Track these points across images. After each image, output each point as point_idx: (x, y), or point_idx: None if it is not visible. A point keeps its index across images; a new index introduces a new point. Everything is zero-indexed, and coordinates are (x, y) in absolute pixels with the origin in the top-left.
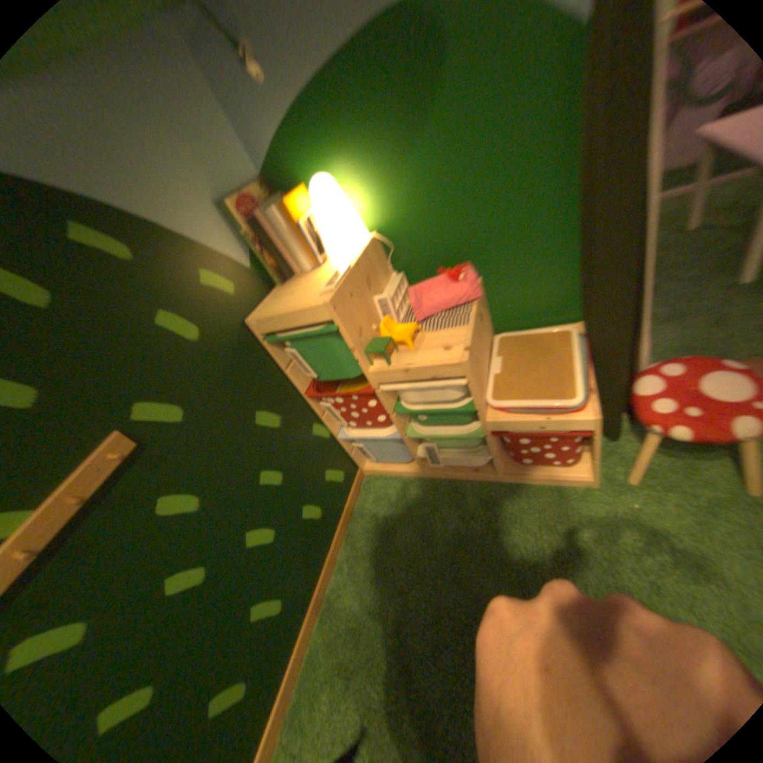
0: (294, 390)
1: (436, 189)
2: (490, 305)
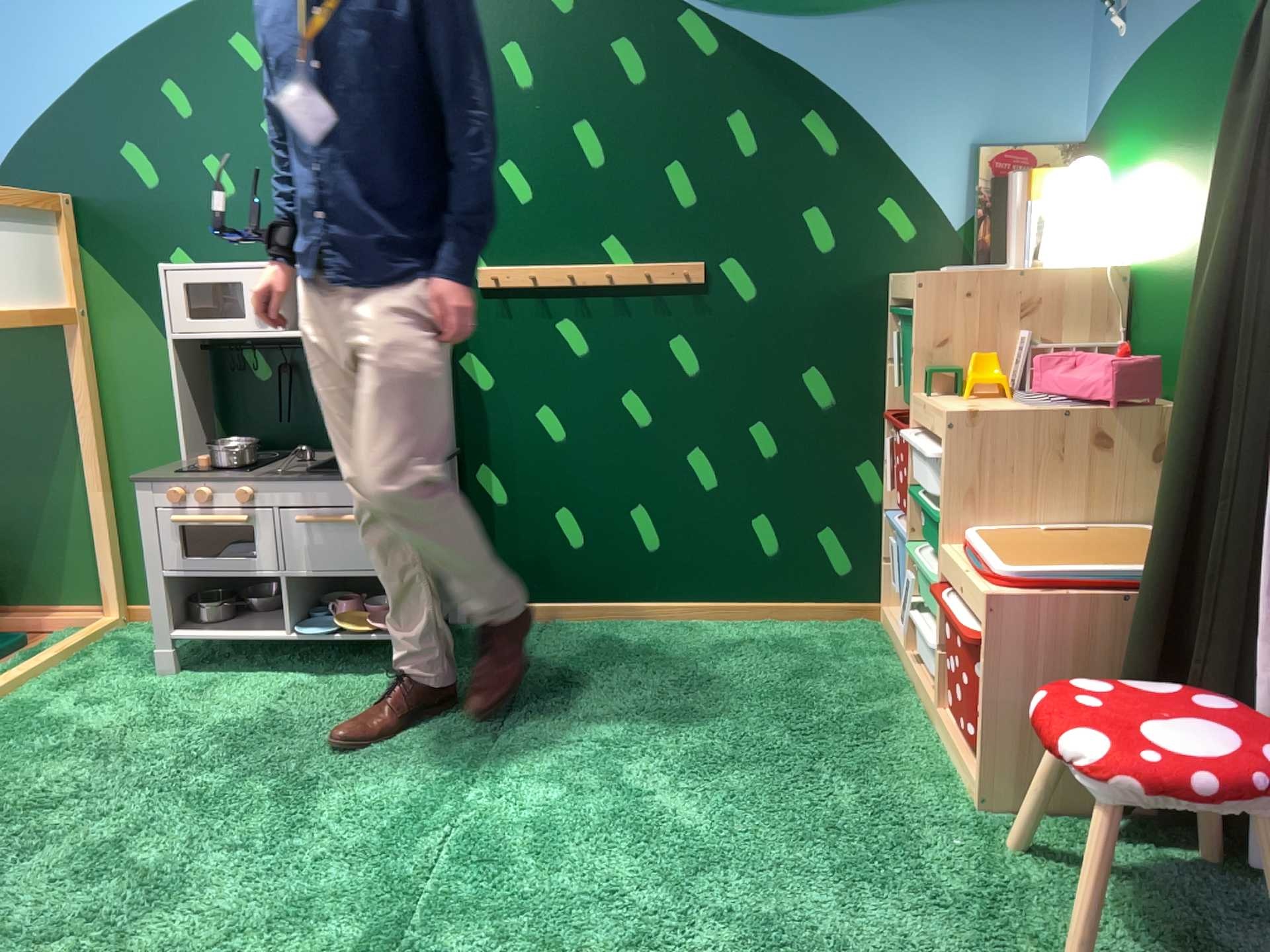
0: (872, 394)
1: (1189, 237)
2: (1156, 459)
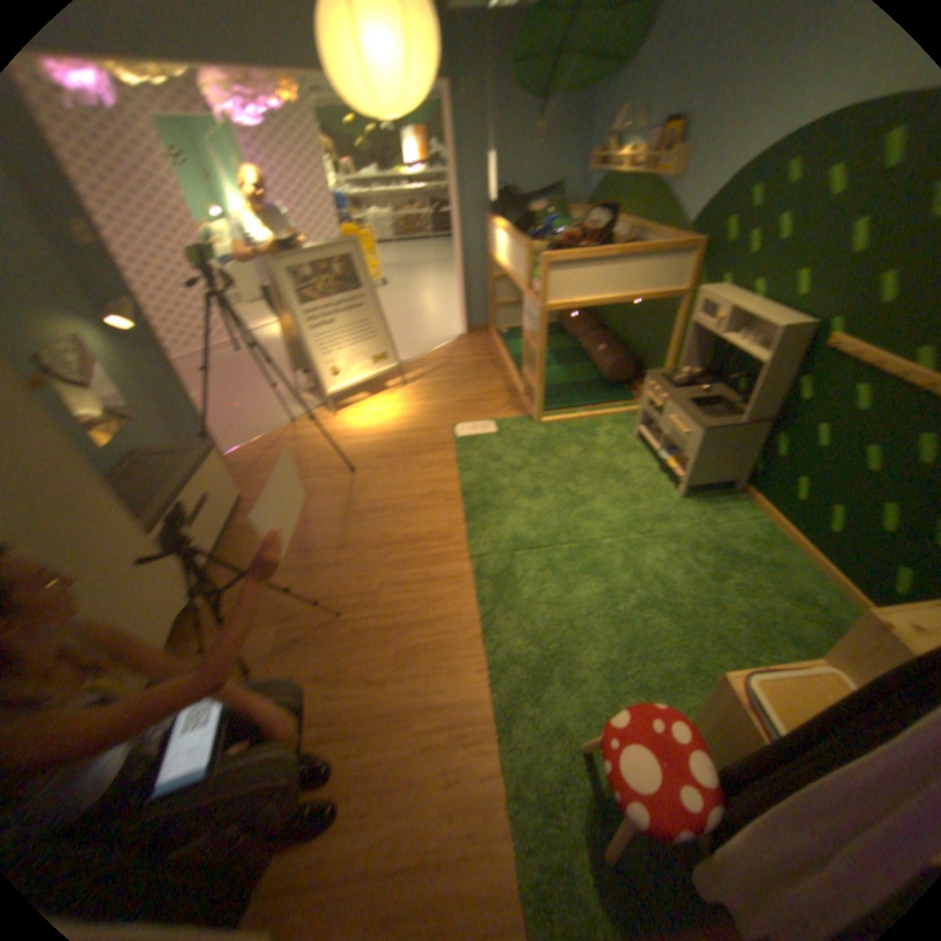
0: None
1: None
2: None
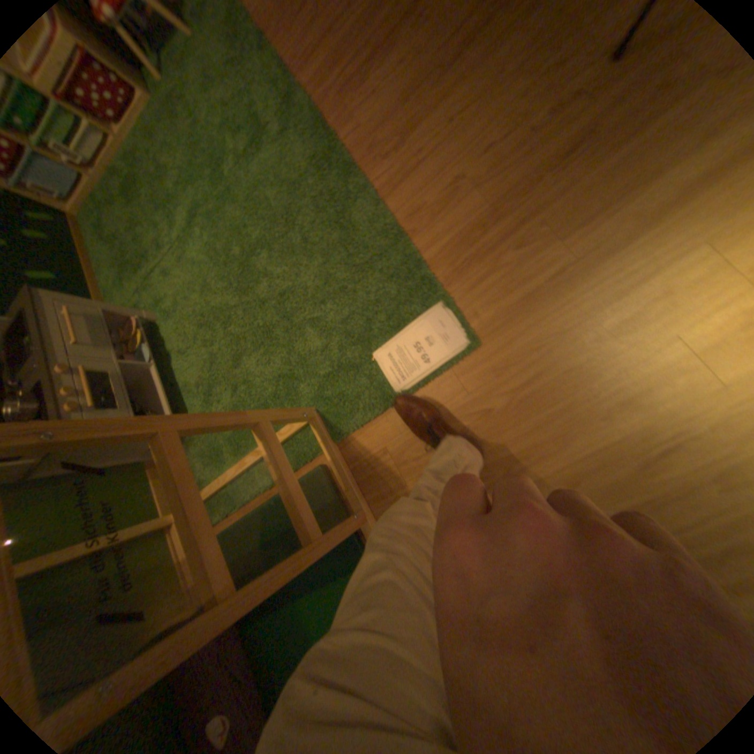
0: None
1: None
2: None
